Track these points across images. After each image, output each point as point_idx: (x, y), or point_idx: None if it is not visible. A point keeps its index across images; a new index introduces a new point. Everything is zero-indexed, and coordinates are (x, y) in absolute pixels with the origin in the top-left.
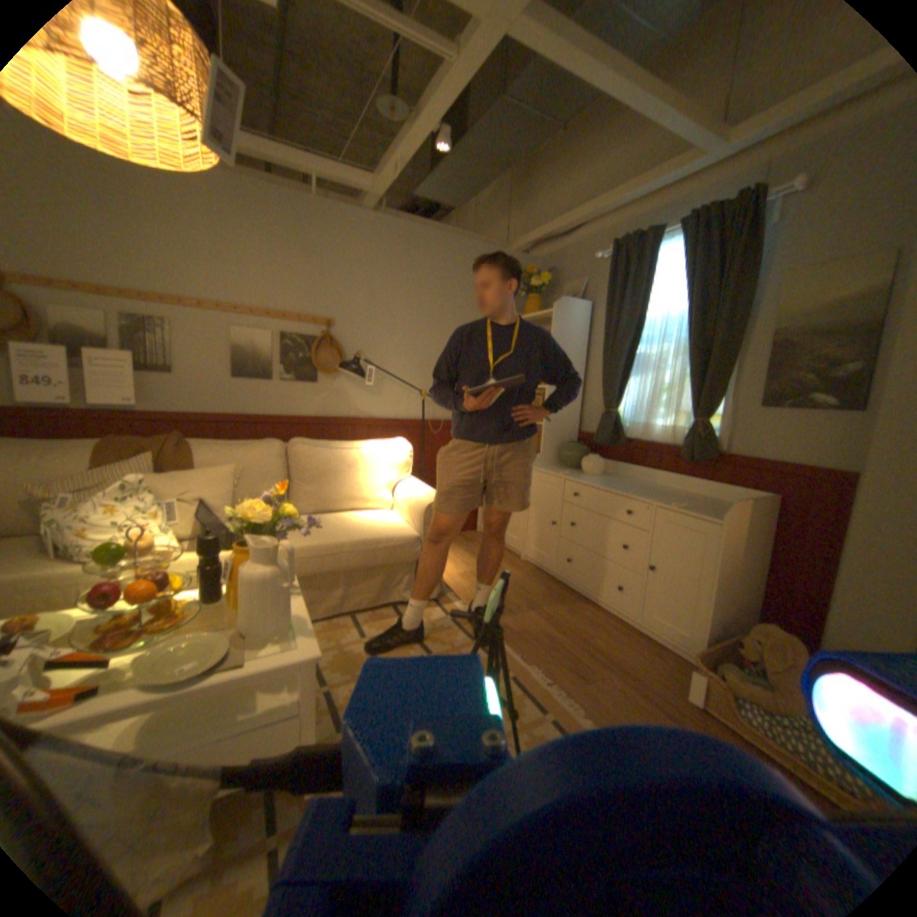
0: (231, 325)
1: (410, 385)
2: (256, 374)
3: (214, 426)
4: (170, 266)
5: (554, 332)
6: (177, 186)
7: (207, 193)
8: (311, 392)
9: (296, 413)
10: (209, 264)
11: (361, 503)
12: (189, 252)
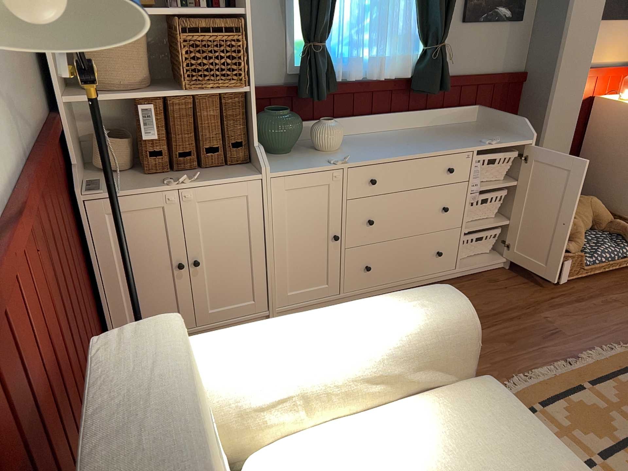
0: None
1: None
2: None
3: None
4: None
5: None
6: None
7: None
8: None
9: None
10: None
11: None
12: None
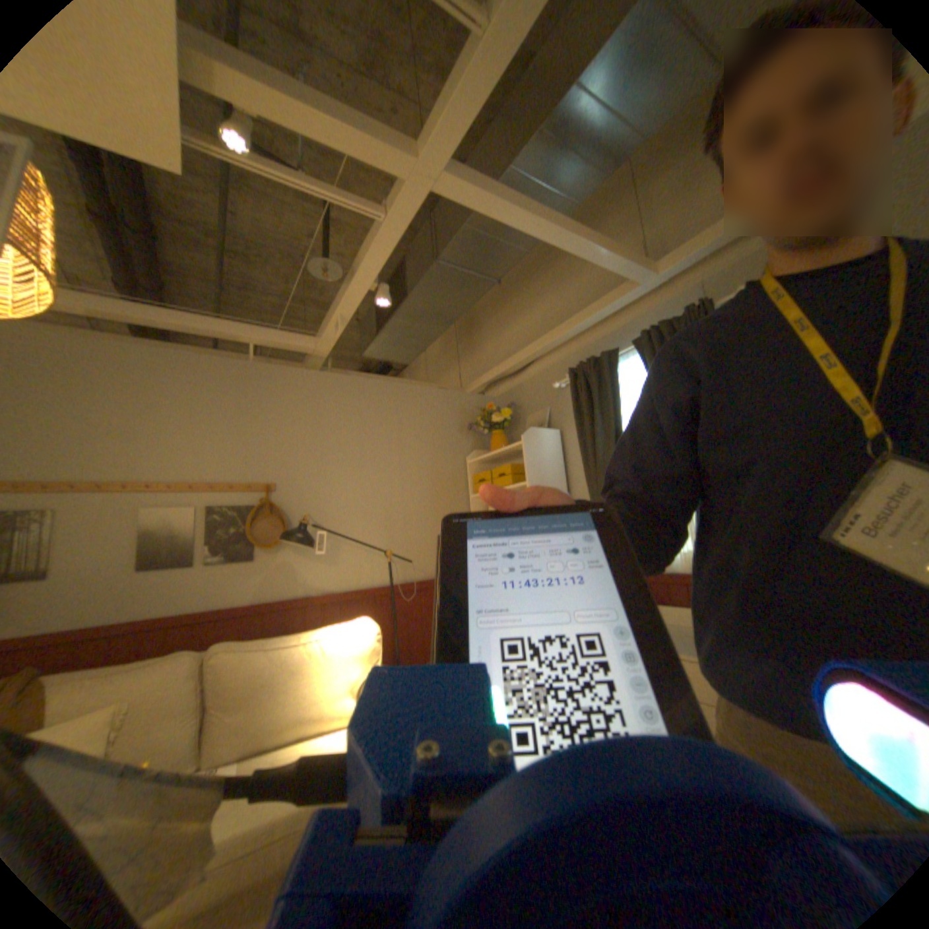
0: (143, 506)
1: (373, 545)
2: (172, 562)
3: (104, 643)
4: (66, 448)
5: (527, 464)
6: (88, 364)
7: (125, 369)
8: (247, 574)
9: (226, 604)
10: (120, 440)
11: (313, 726)
12: (95, 430)
